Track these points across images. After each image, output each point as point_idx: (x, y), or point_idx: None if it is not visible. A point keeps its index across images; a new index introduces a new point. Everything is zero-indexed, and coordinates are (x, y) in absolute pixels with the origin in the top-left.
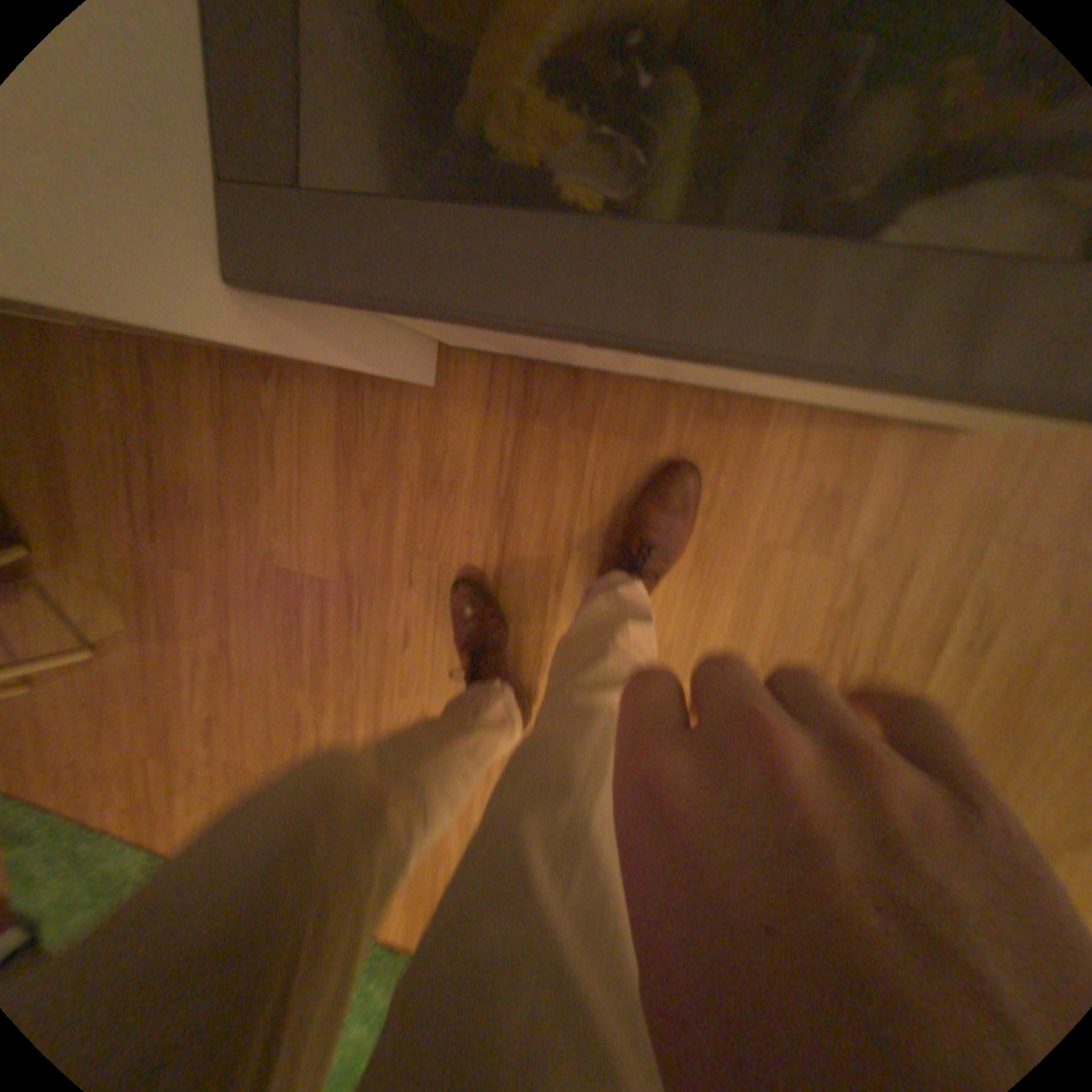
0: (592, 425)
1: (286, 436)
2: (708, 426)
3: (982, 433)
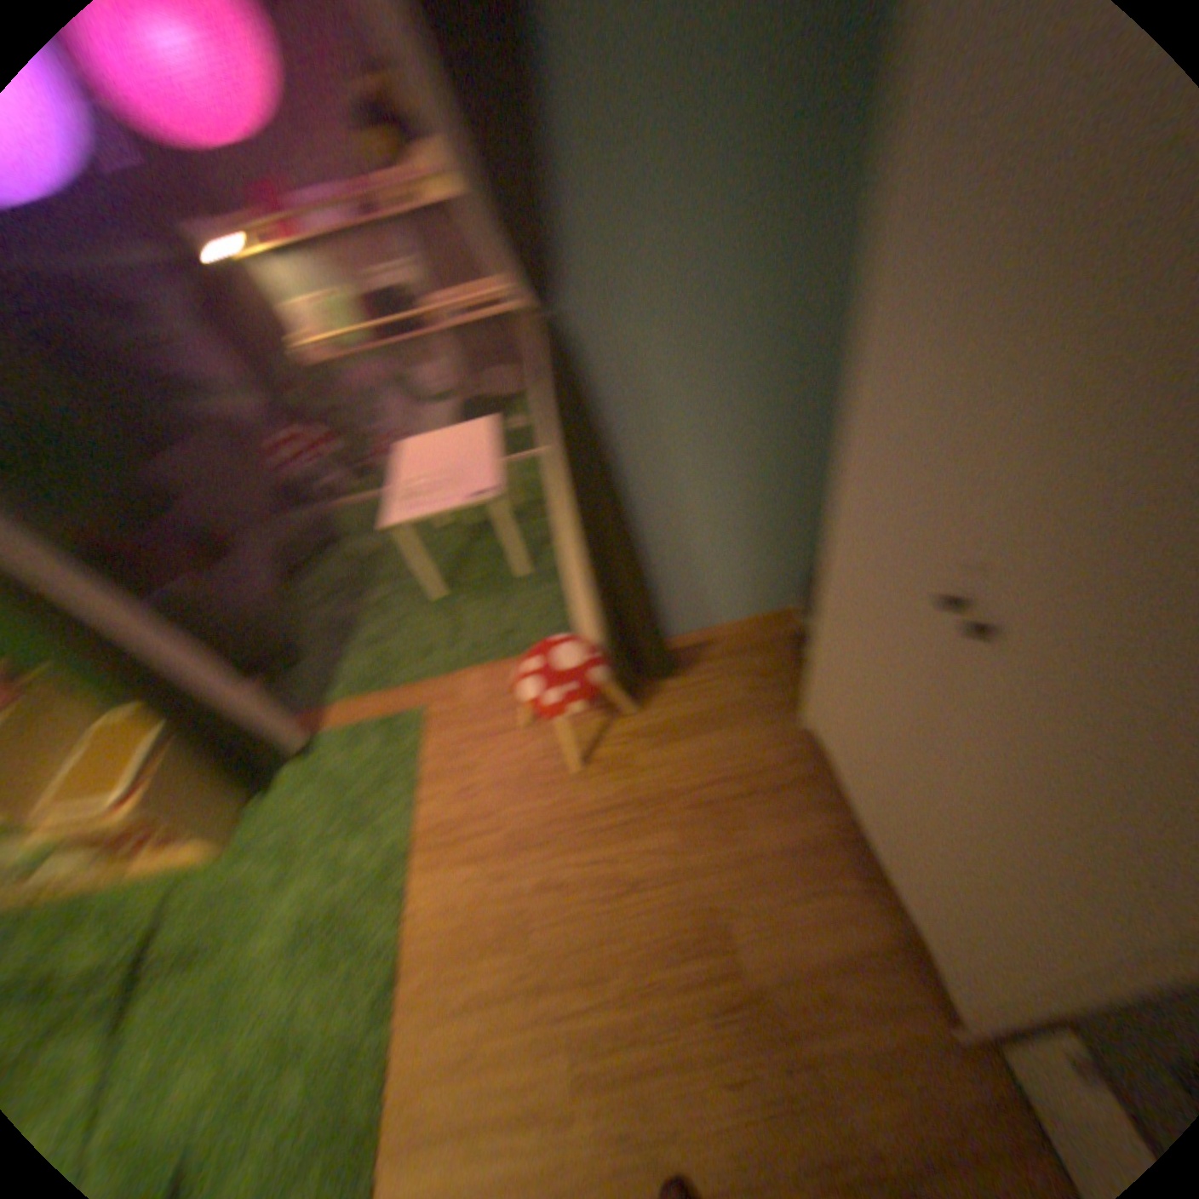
0: None
1: (830, 912)
2: None
3: None
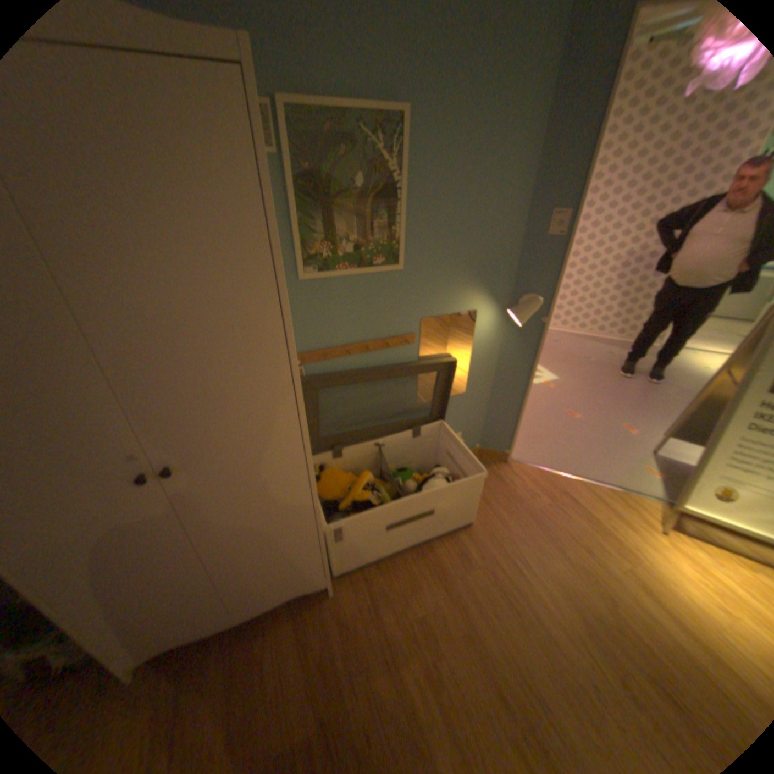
0: (389, 577)
1: (269, 662)
2: (419, 558)
3: (472, 524)
